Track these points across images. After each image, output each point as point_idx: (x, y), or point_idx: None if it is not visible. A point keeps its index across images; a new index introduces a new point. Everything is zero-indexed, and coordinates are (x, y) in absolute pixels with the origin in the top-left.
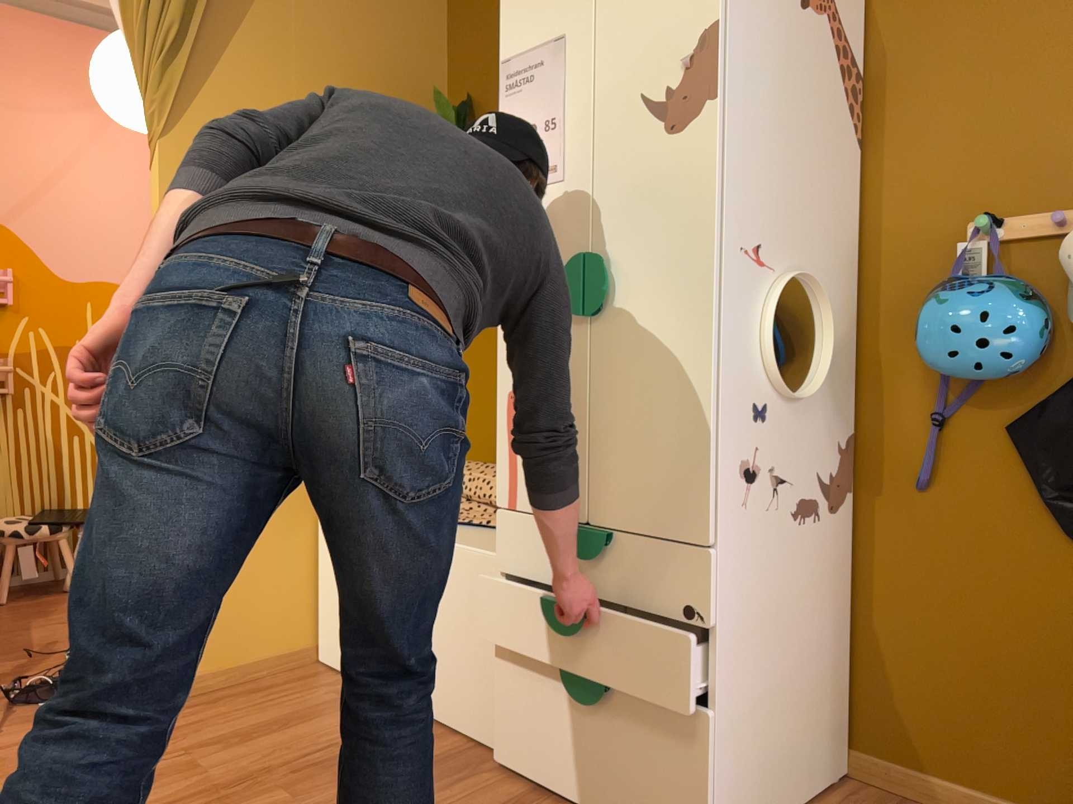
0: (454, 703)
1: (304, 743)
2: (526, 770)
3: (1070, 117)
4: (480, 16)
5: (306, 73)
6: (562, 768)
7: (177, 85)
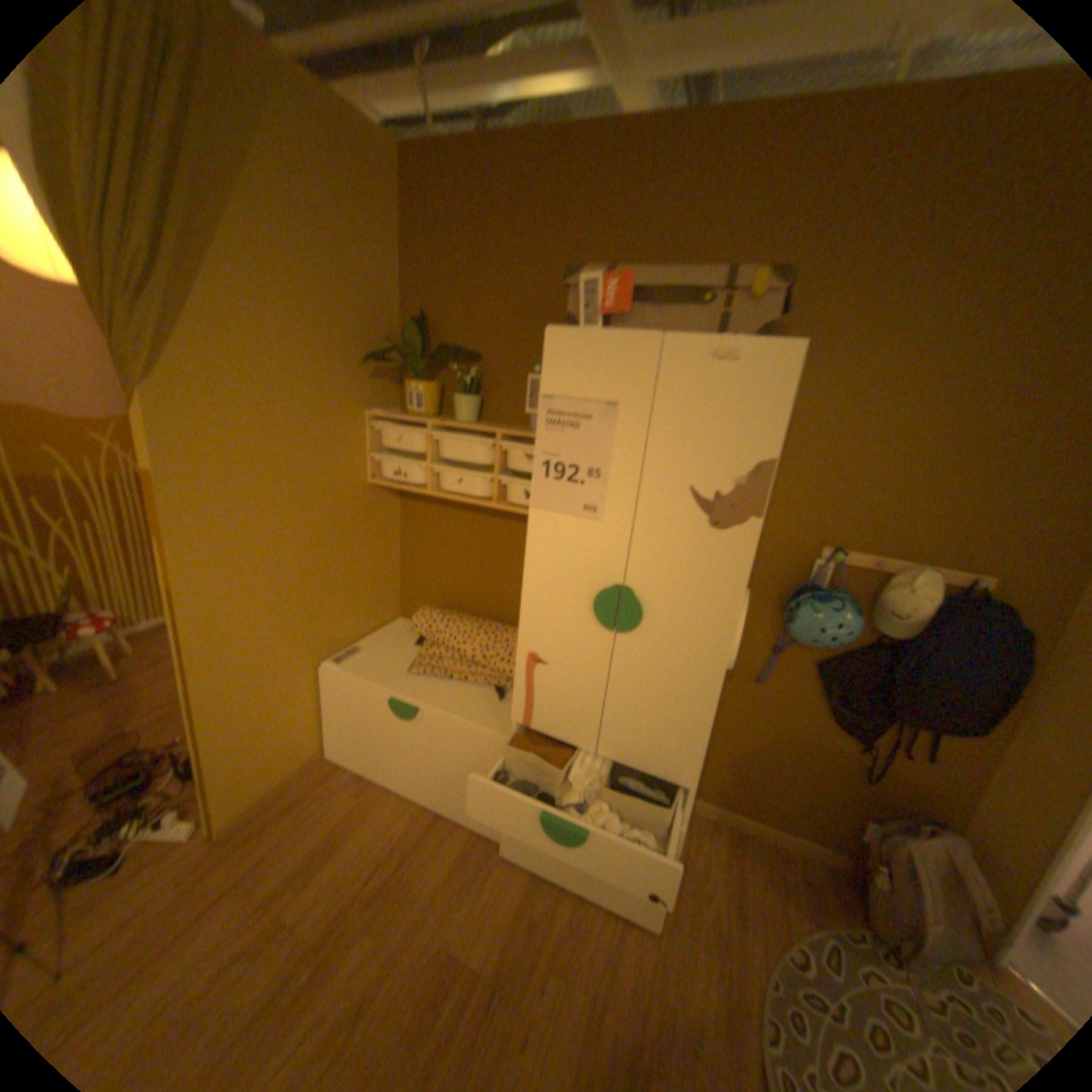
0: (459, 809)
1: (358, 866)
2: (527, 865)
3: (903, 502)
4: (436, 237)
5: (280, 290)
6: (557, 869)
7: (149, 320)
